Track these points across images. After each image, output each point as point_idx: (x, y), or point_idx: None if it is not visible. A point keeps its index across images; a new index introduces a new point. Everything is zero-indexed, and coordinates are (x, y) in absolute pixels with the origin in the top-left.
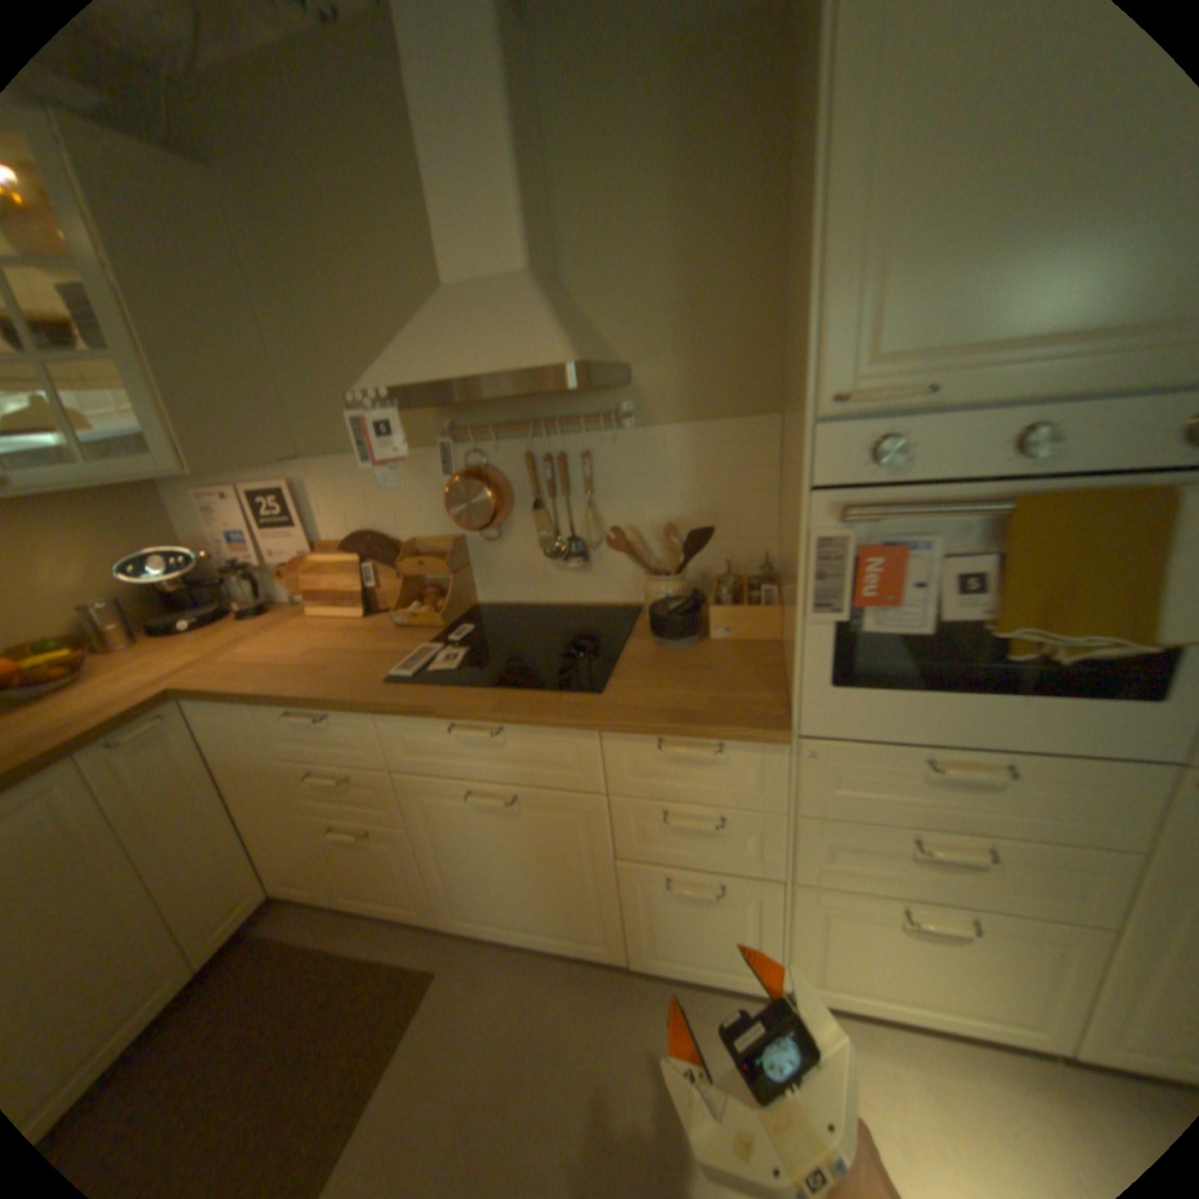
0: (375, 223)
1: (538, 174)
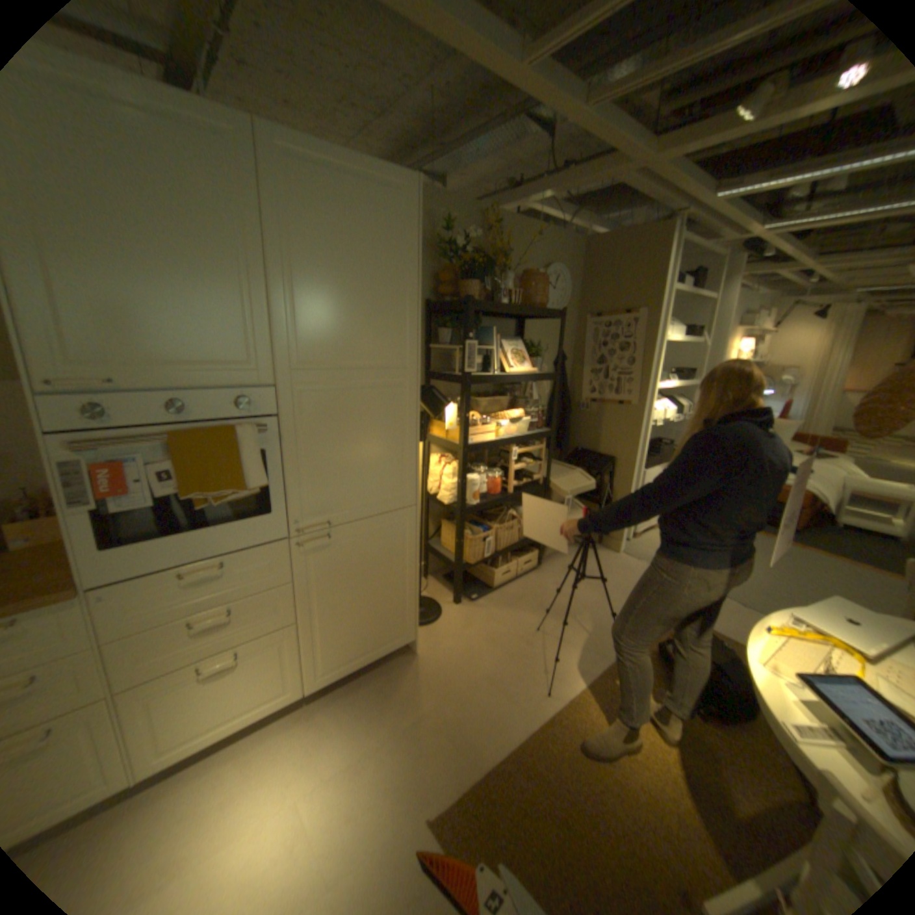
0: None
1: None
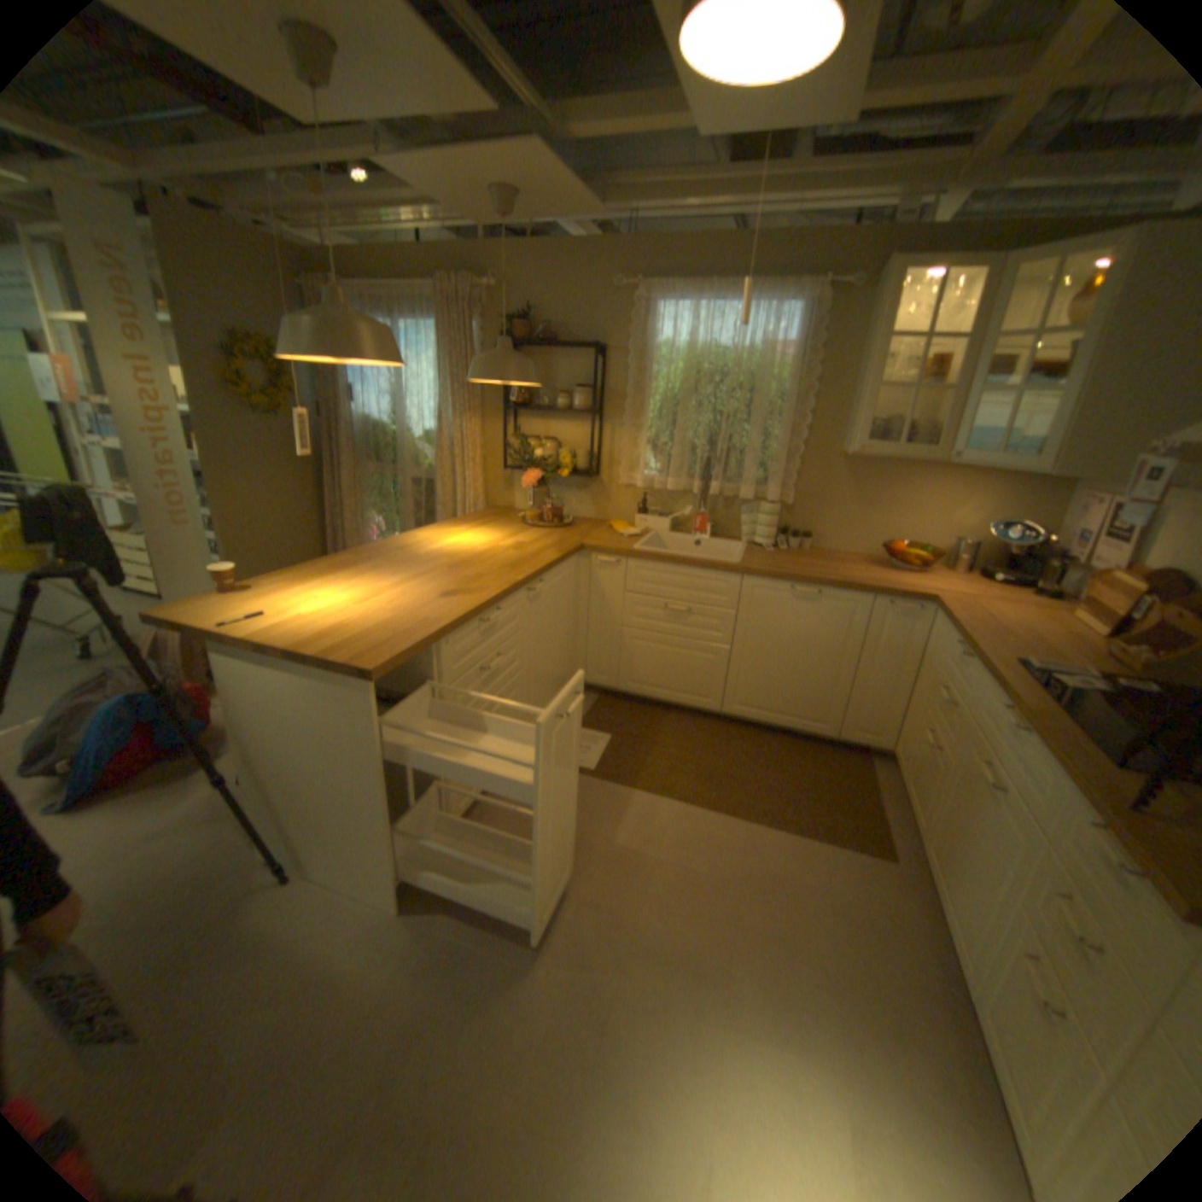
0: None
1: None
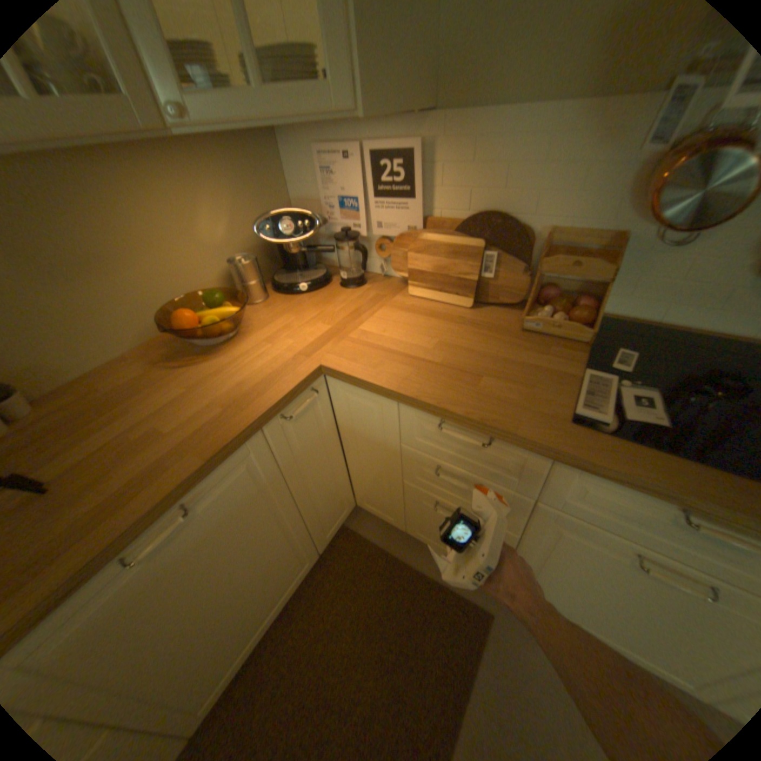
0: None
1: None
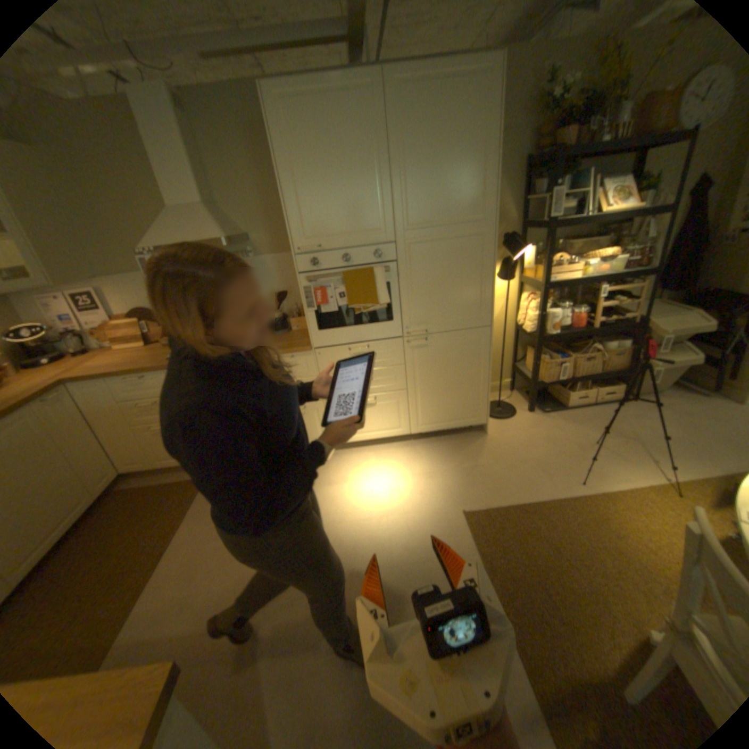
0: (127, 177)
1: (199, 166)
